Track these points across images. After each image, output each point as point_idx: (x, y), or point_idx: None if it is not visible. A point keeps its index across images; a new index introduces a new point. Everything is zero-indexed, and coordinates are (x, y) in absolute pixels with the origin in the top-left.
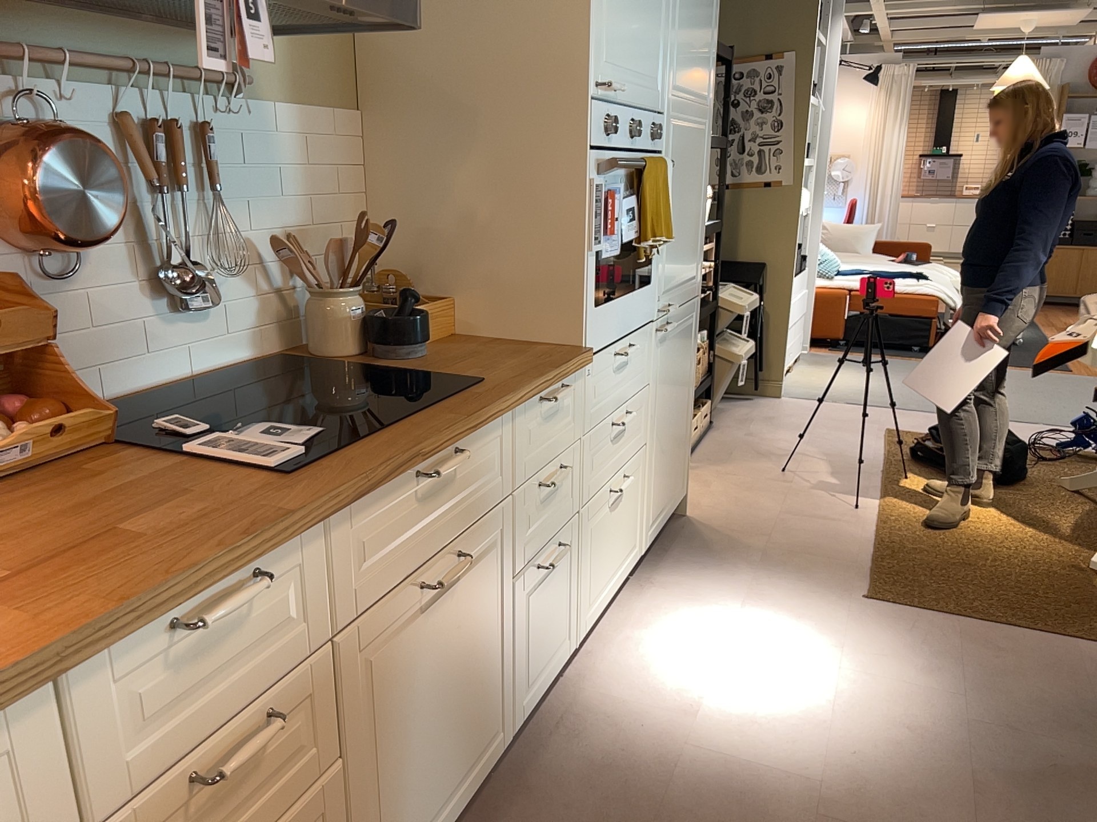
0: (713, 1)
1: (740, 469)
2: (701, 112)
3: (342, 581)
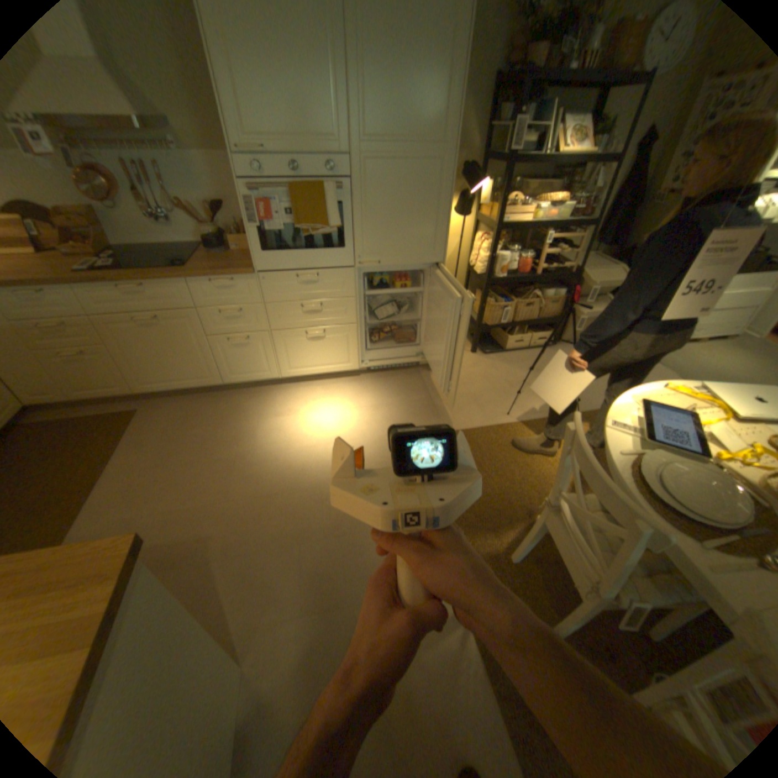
0: (443, 59)
1: (504, 370)
2: (426, 148)
3: (86, 303)
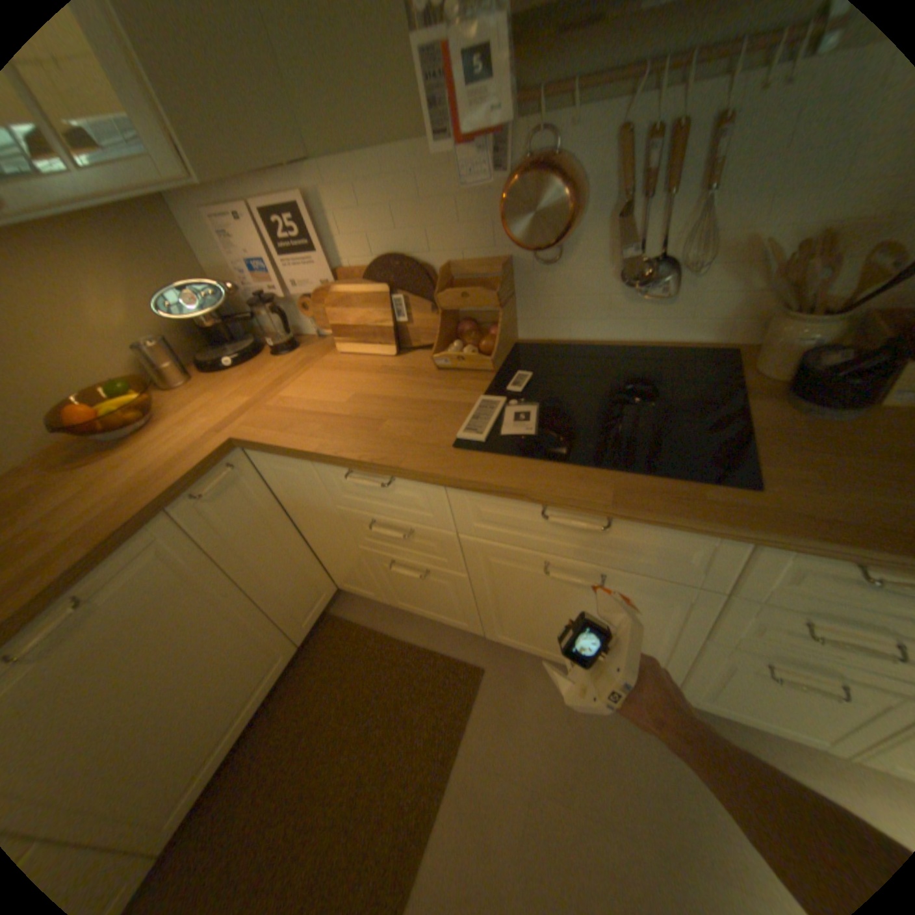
0: None
1: None
2: None
3: (466, 516)
